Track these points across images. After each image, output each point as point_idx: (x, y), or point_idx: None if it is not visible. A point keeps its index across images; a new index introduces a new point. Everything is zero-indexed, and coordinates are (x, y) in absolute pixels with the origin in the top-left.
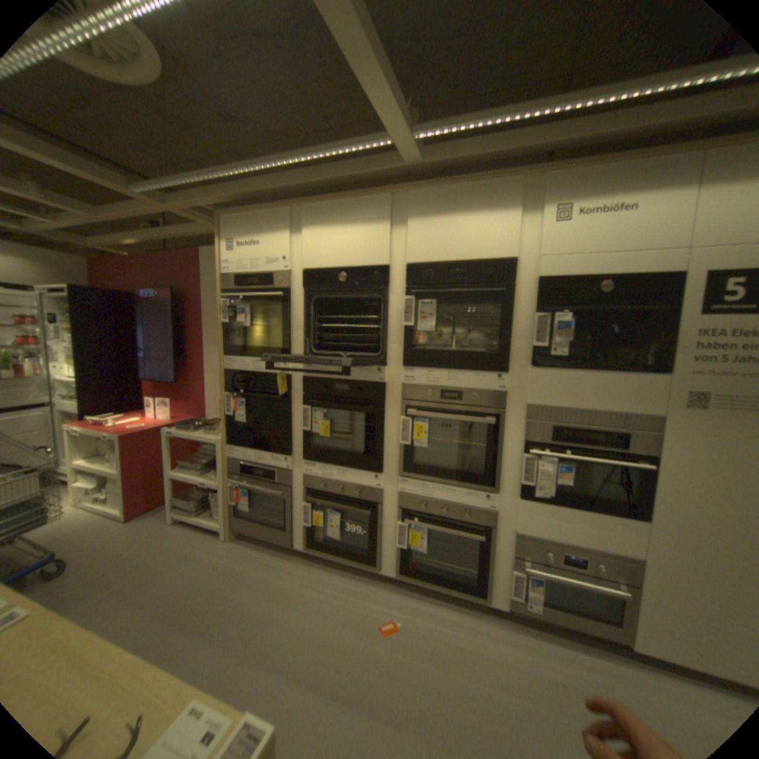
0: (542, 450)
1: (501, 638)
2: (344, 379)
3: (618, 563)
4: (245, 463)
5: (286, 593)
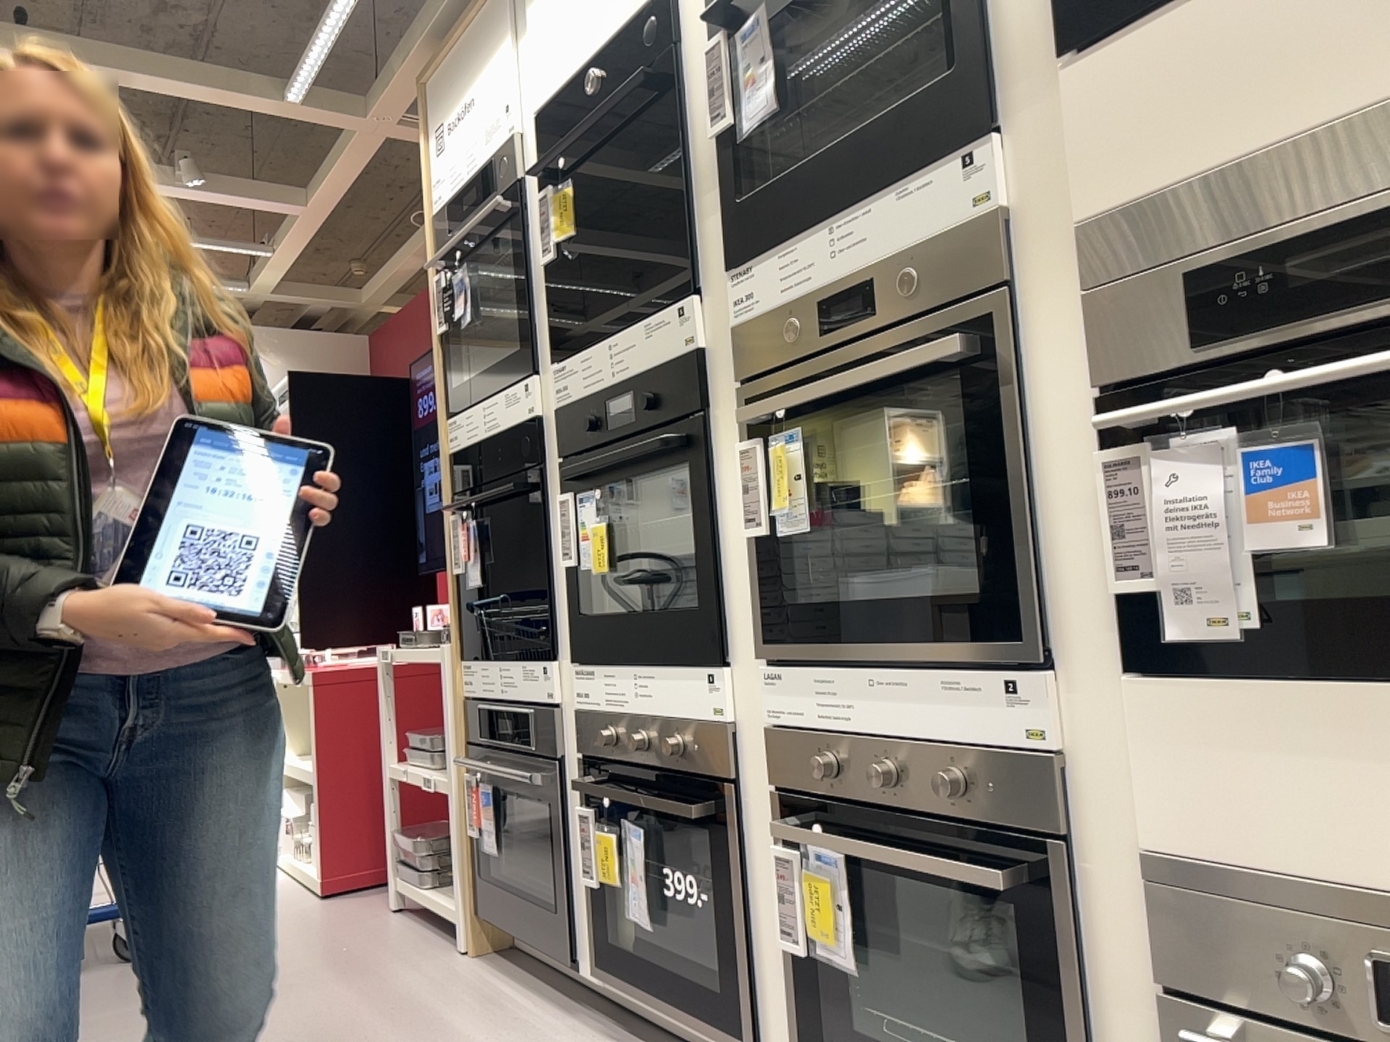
0: (1166, 397)
1: None
2: (619, 372)
3: None
4: (493, 704)
5: None
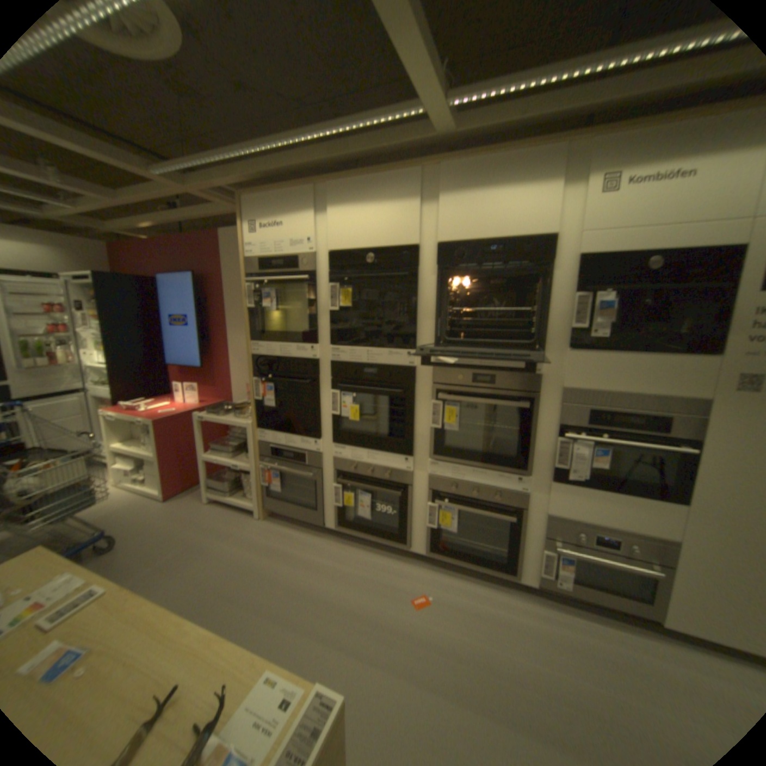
0: (578, 433)
1: (531, 612)
2: (373, 363)
3: (653, 545)
4: (276, 445)
5: (322, 567)
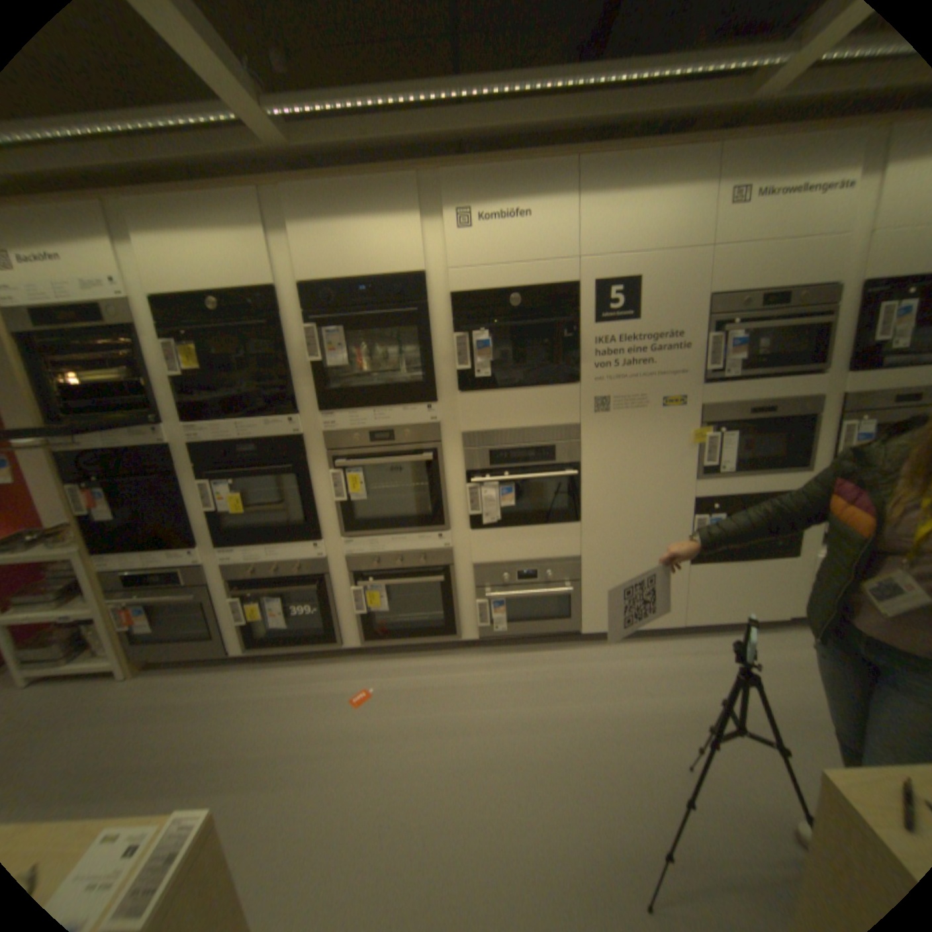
0: (482, 477)
1: (473, 666)
2: (245, 438)
3: (559, 566)
4: (126, 573)
5: (228, 708)
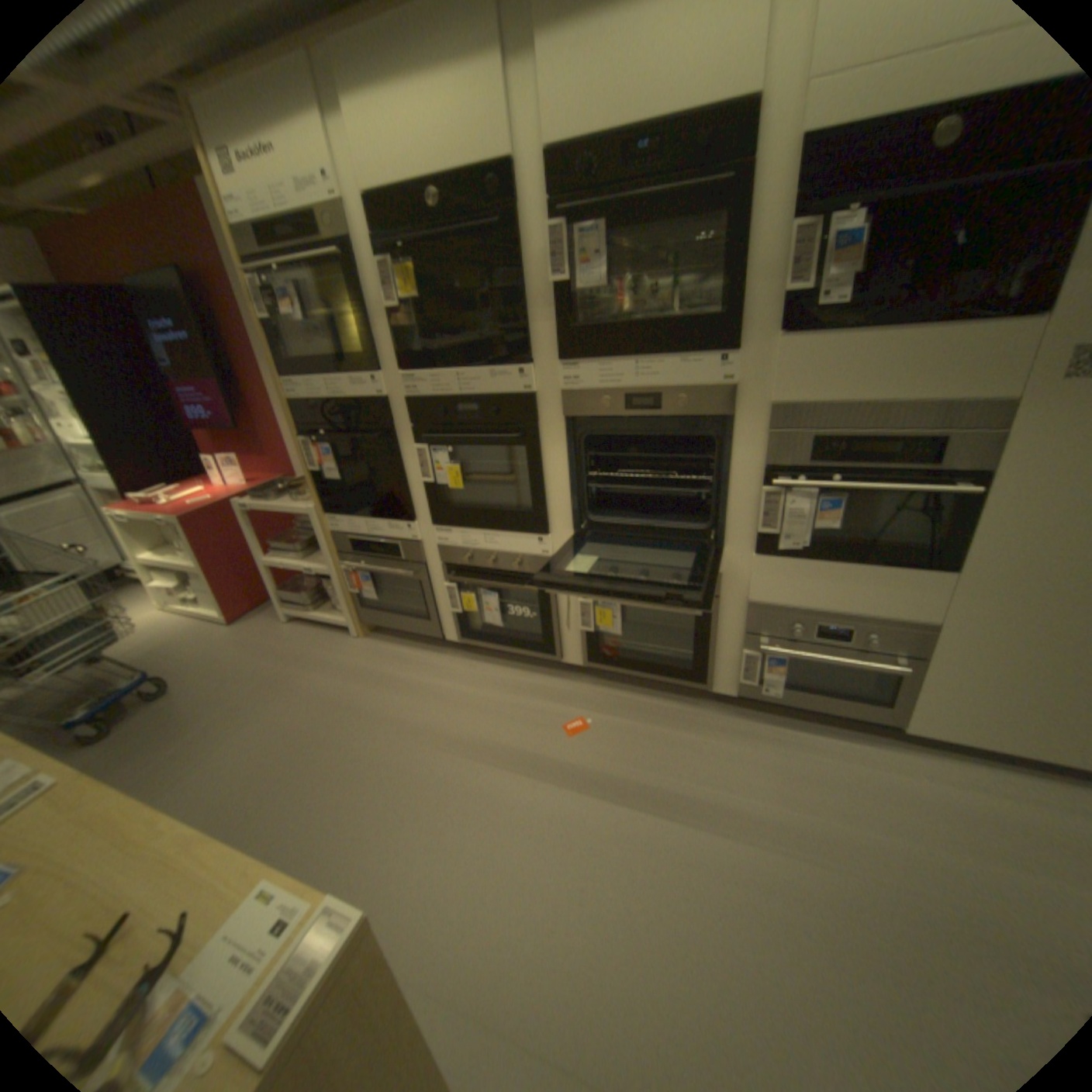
0: (793, 477)
1: (725, 727)
2: (467, 394)
3: (898, 631)
4: (355, 536)
5: (442, 694)
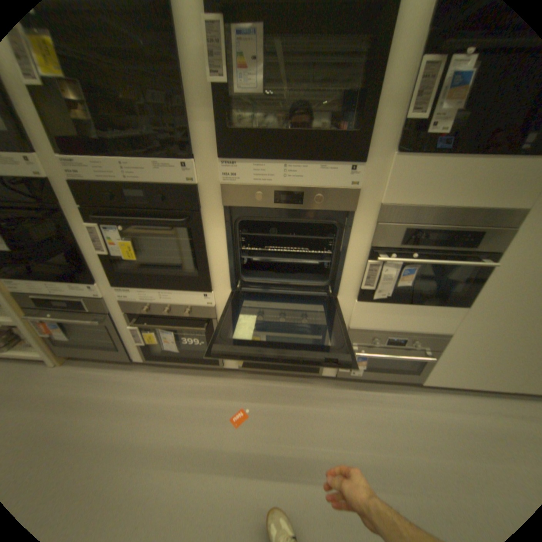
0: (389, 253)
1: (330, 396)
2: (133, 180)
3: (431, 338)
4: (38, 294)
5: (133, 408)
